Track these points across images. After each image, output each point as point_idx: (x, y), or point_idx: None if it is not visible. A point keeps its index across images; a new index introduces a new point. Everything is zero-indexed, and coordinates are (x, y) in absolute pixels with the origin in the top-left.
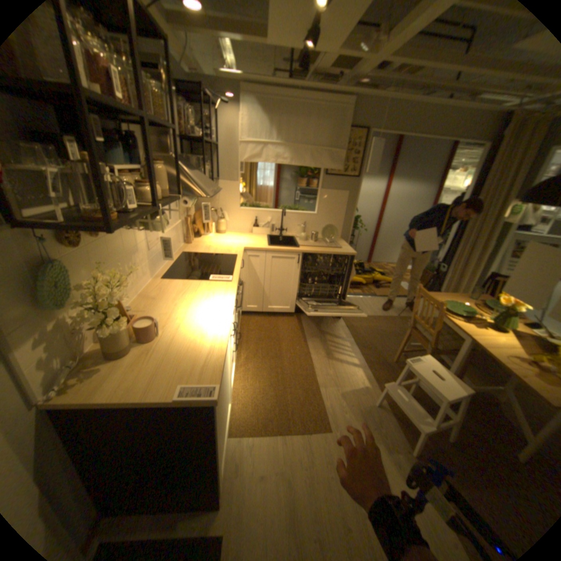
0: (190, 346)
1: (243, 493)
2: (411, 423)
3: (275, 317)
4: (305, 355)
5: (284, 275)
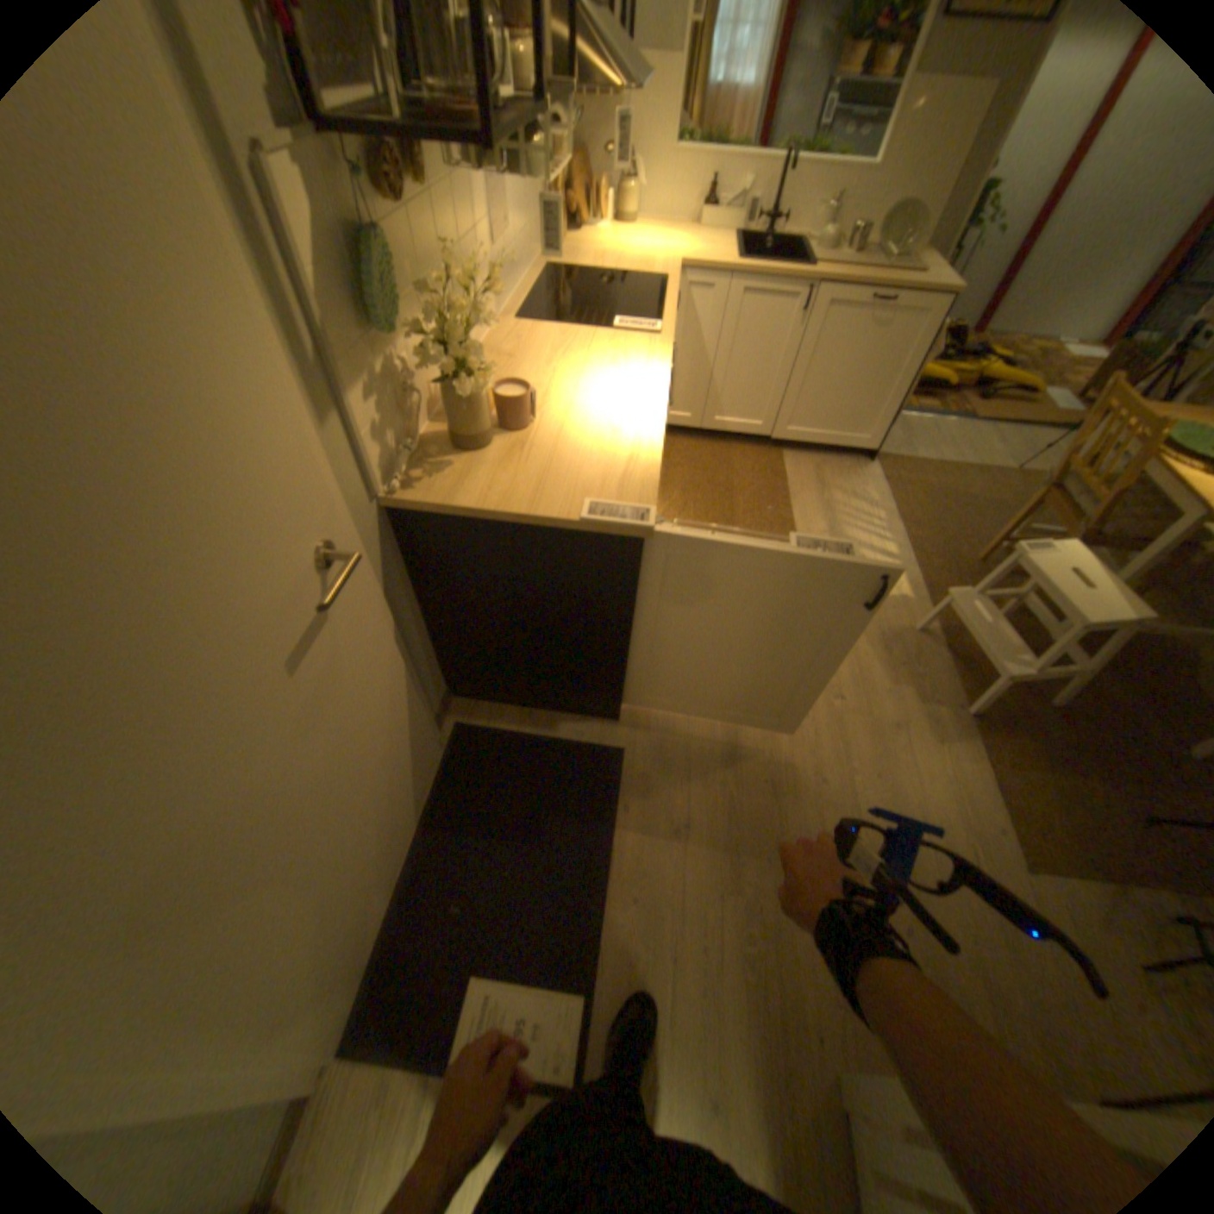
0: (595, 446)
1: (657, 710)
2: (983, 665)
3: (727, 444)
4: (784, 525)
5: (764, 343)
